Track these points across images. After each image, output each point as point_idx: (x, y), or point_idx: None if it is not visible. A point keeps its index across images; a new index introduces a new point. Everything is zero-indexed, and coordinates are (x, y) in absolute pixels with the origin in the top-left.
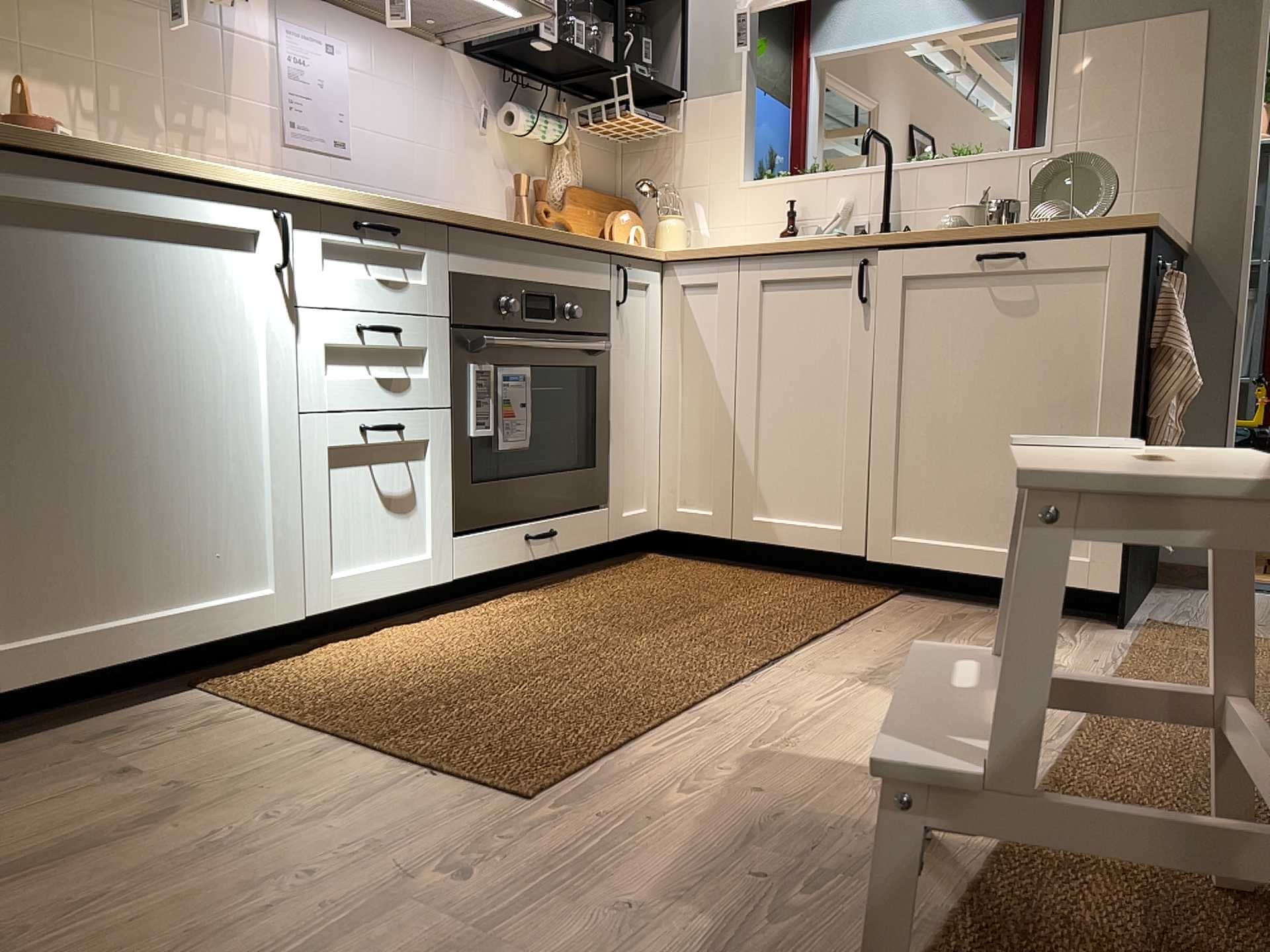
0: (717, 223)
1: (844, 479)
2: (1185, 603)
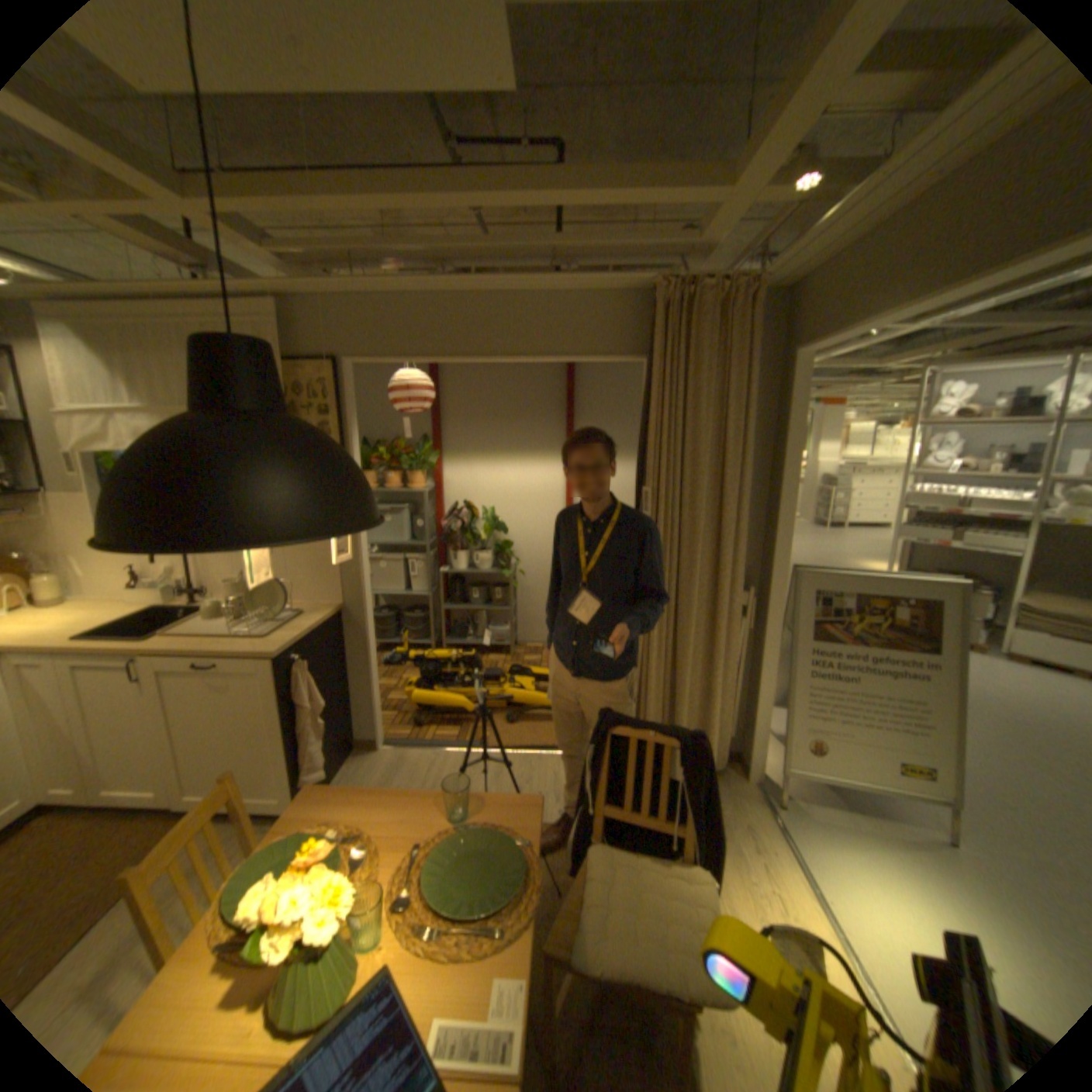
0: (88, 568)
1: (149, 770)
2: (350, 779)
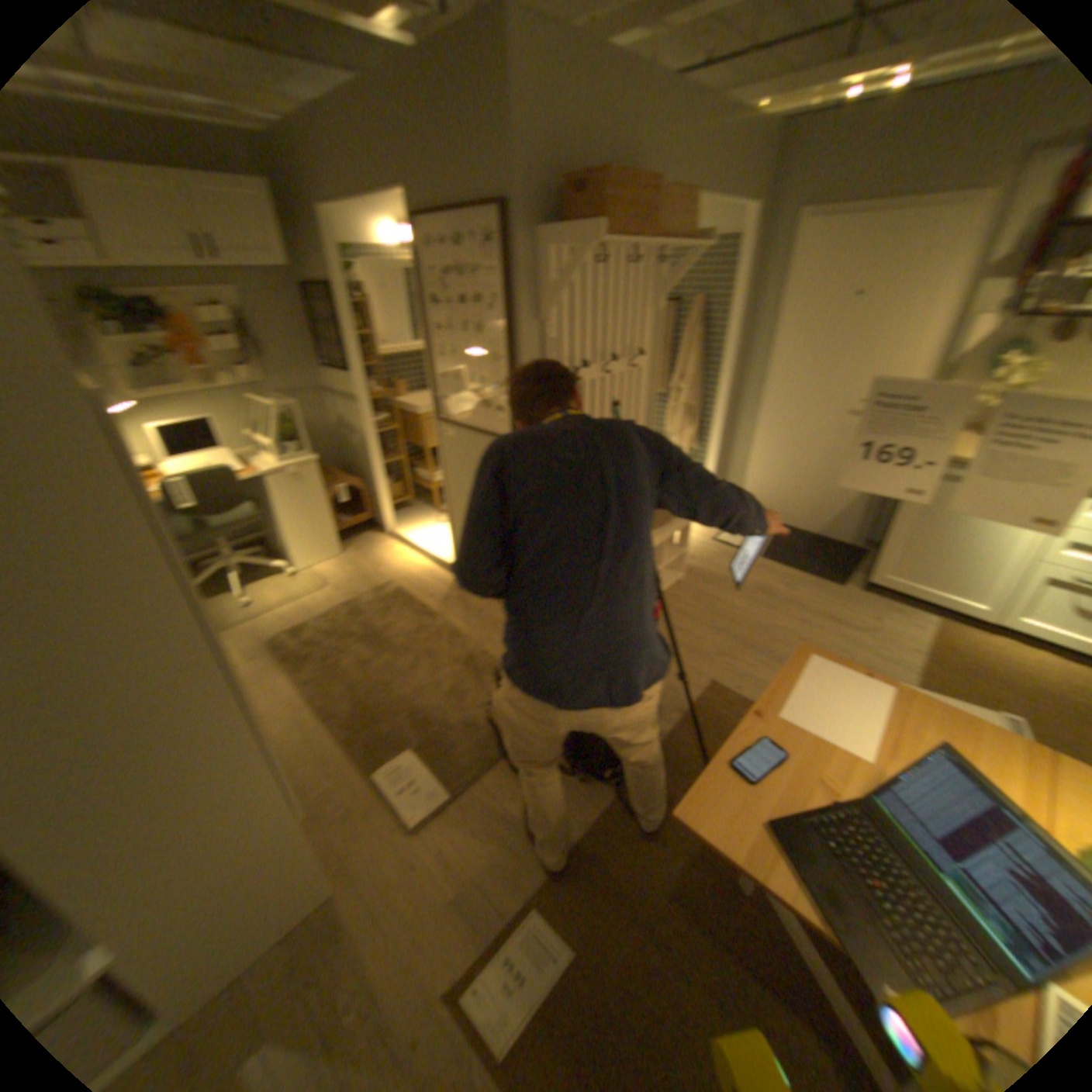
0: None
1: None
2: None
